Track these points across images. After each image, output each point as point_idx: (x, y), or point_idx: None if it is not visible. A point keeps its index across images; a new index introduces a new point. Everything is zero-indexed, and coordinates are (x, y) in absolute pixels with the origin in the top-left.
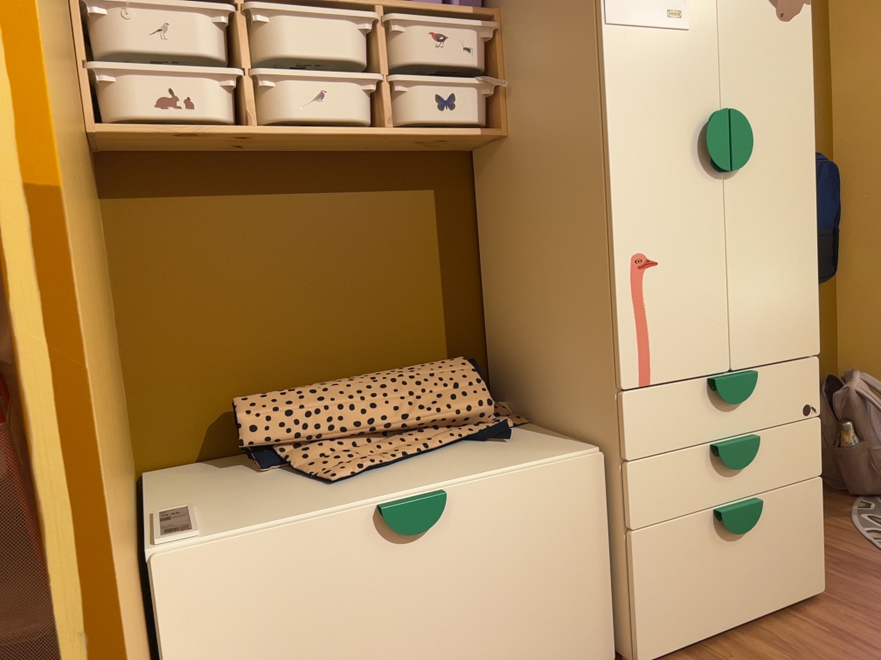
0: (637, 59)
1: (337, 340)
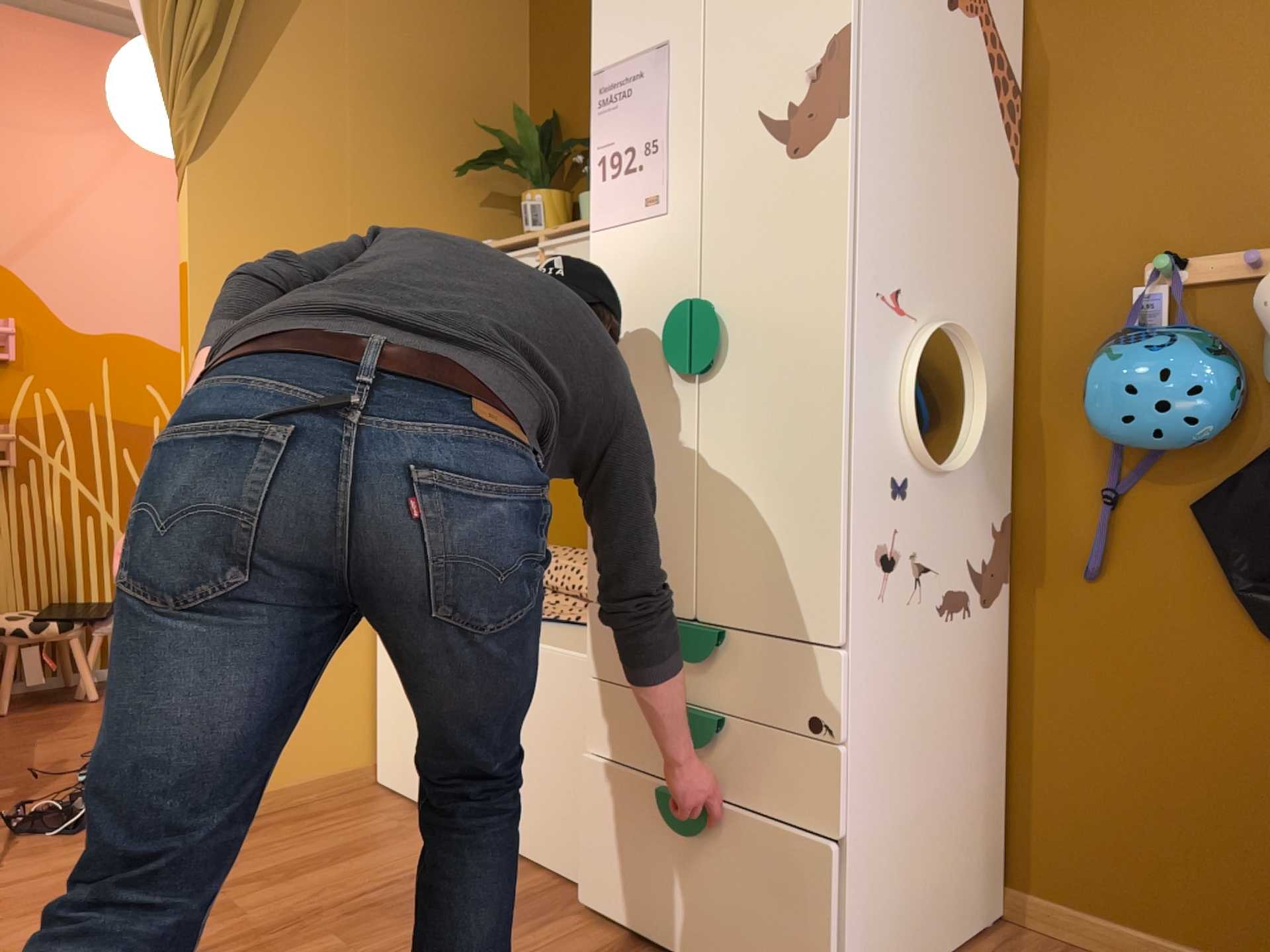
0: (616, 258)
1: None
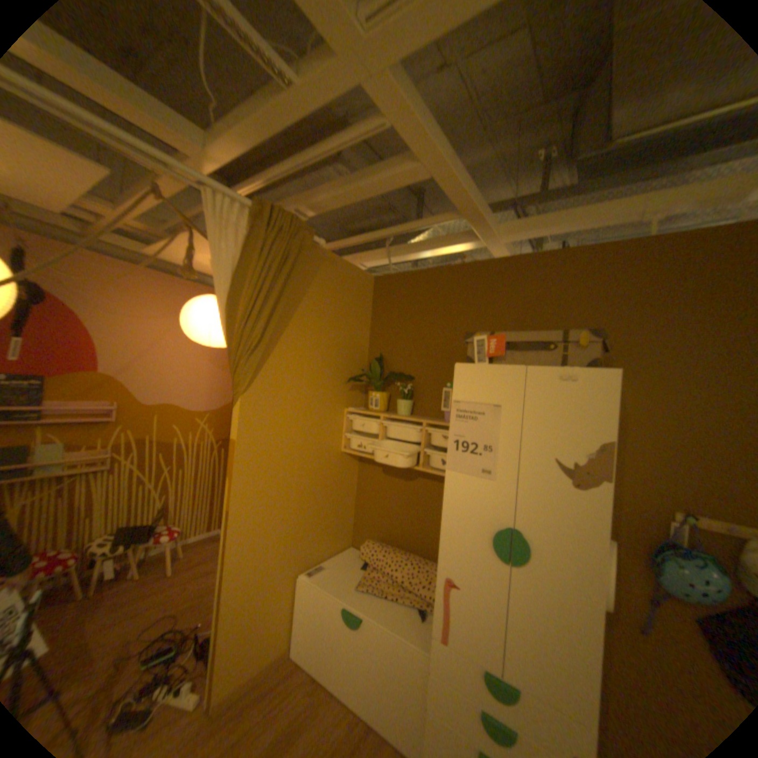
0: (461, 488)
1: (413, 535)
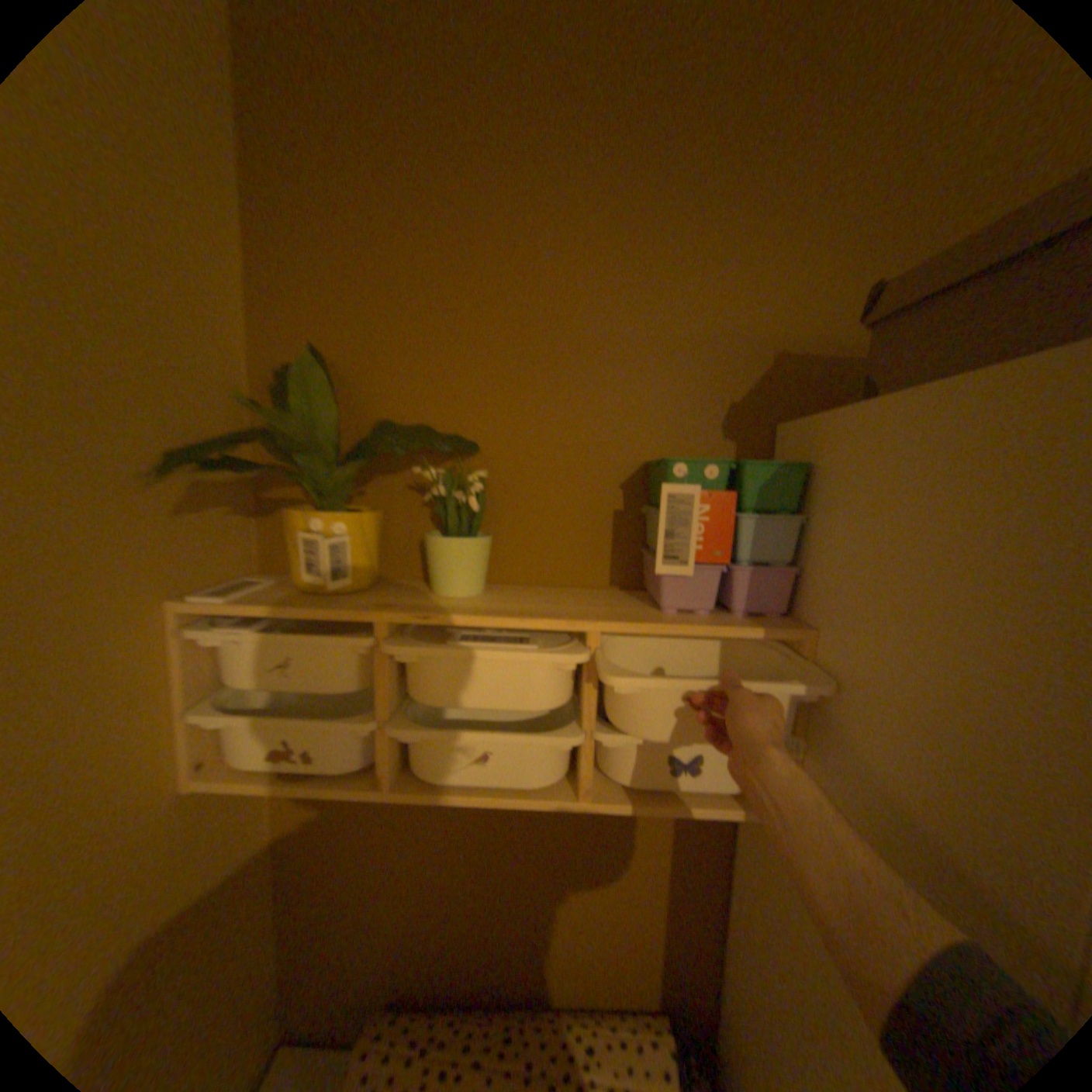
0: None
1: (512, 951)
